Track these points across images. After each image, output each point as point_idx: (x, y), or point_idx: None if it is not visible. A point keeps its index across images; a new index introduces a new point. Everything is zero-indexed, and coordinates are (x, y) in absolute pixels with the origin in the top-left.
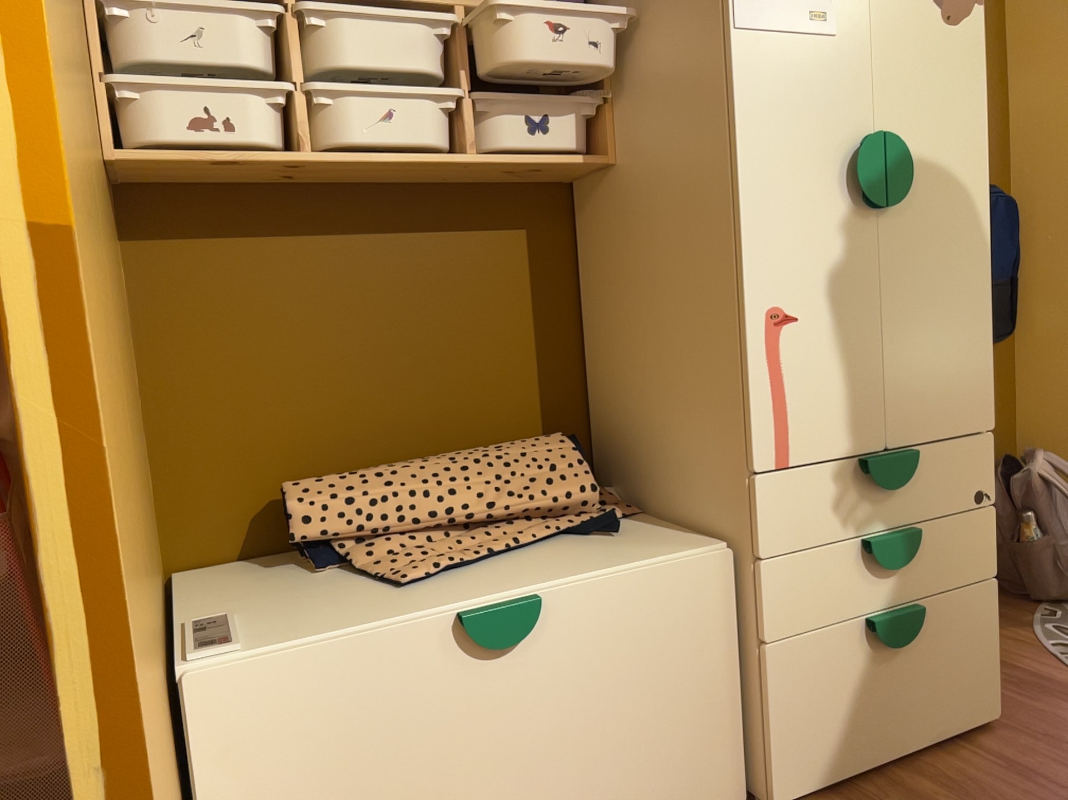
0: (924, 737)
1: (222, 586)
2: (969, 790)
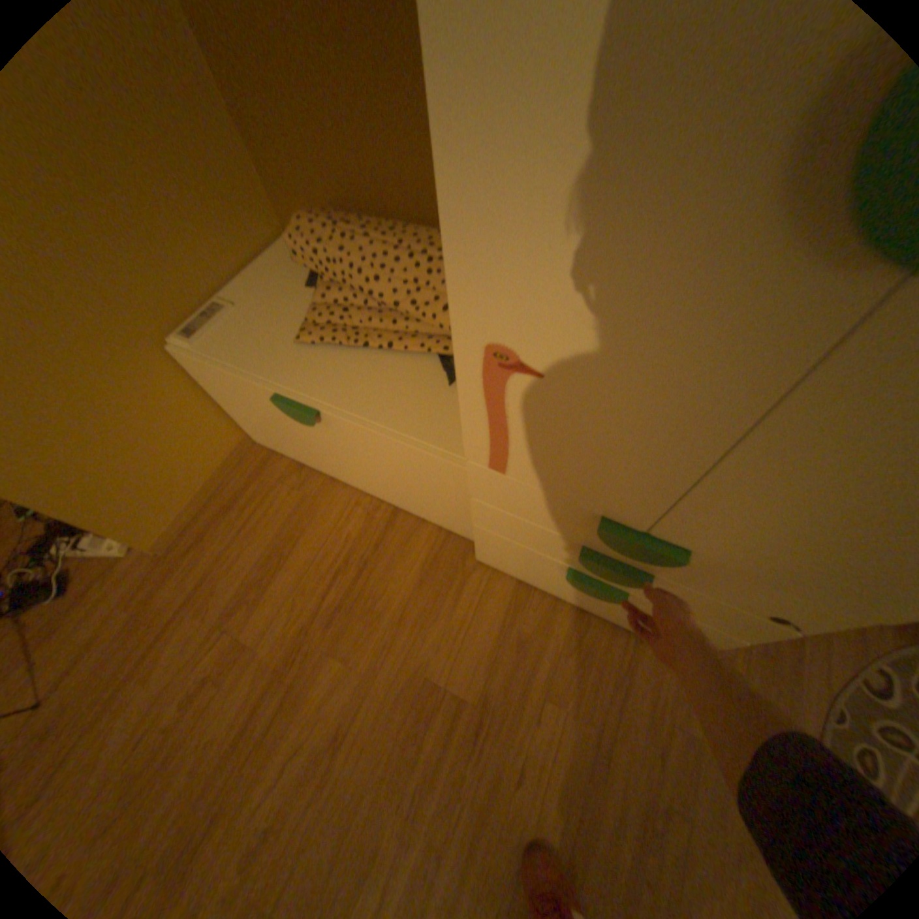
0: (600, 614)
1: (272, 269)
2: (573, 653)
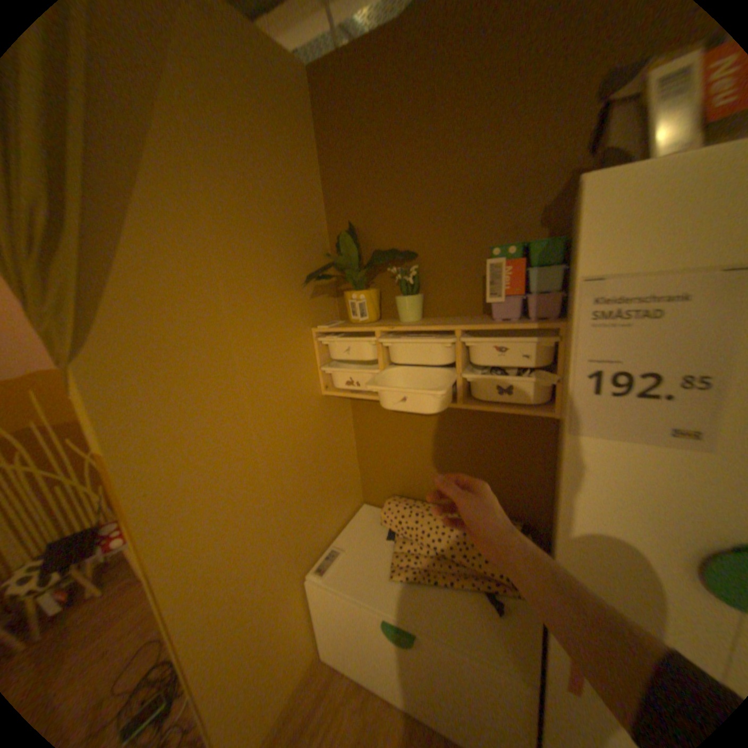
0: None
1: (362, 525)
2: None
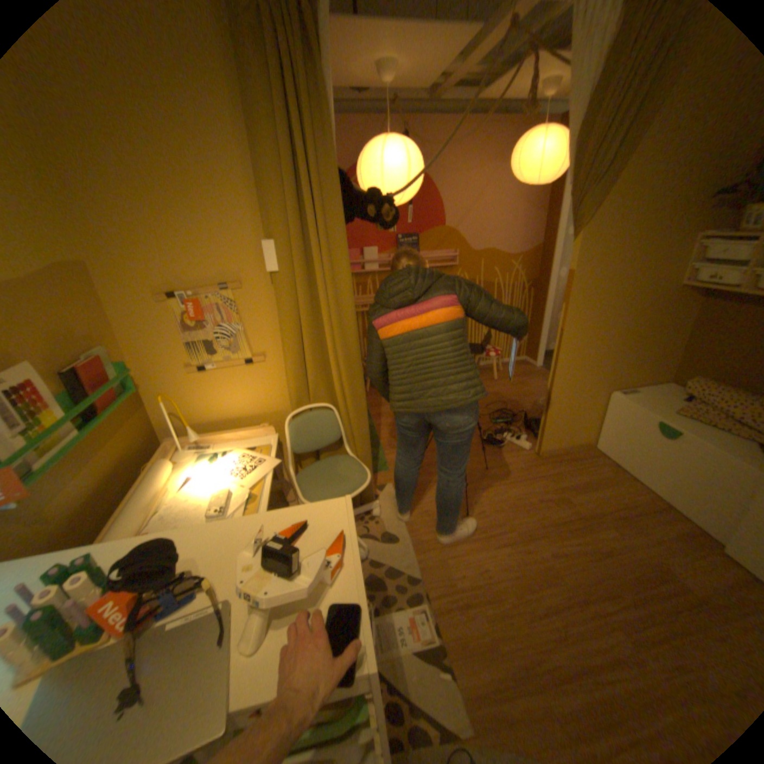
0: None
1: (665, 390)
2: None
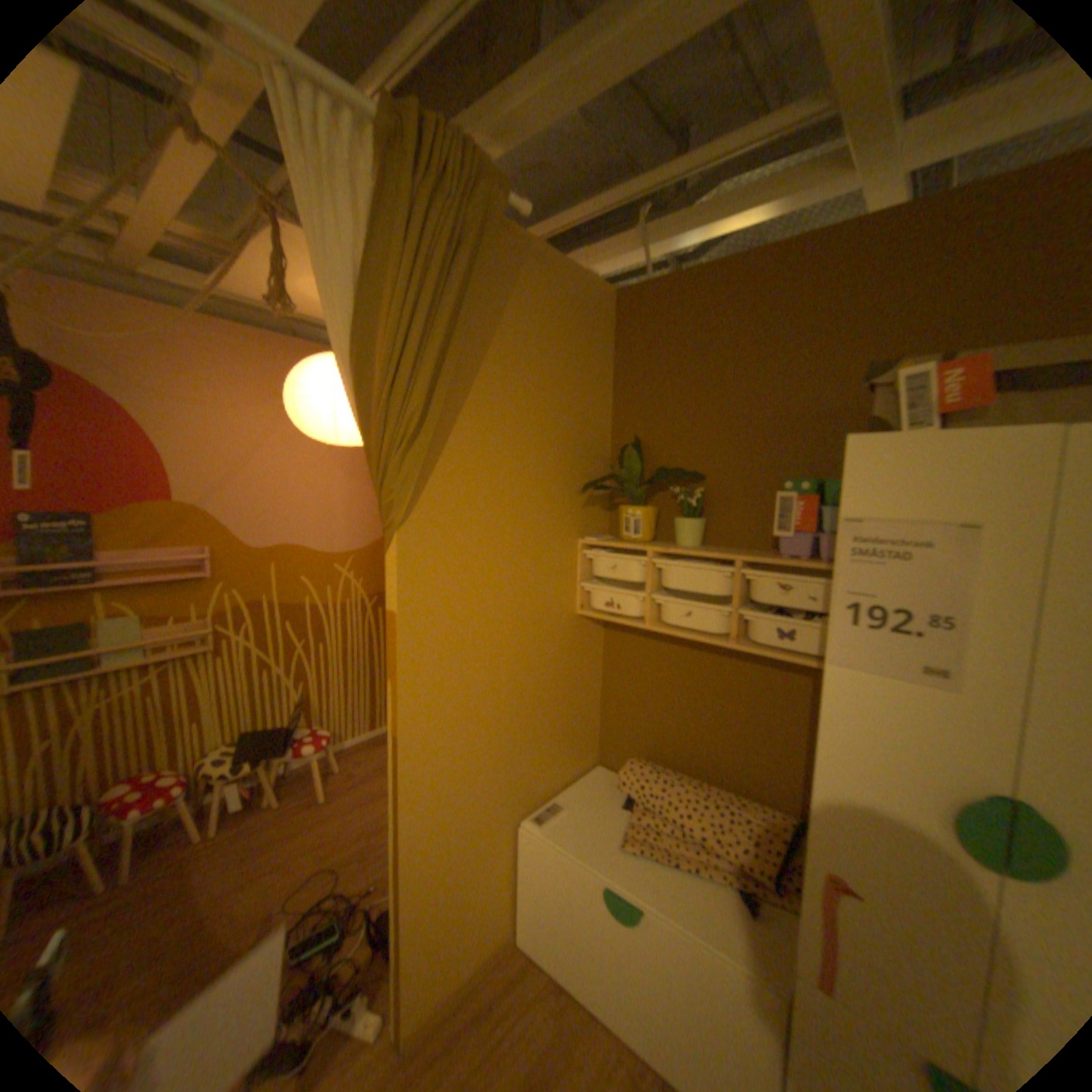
0: None
1: (593, 787)
2: None
